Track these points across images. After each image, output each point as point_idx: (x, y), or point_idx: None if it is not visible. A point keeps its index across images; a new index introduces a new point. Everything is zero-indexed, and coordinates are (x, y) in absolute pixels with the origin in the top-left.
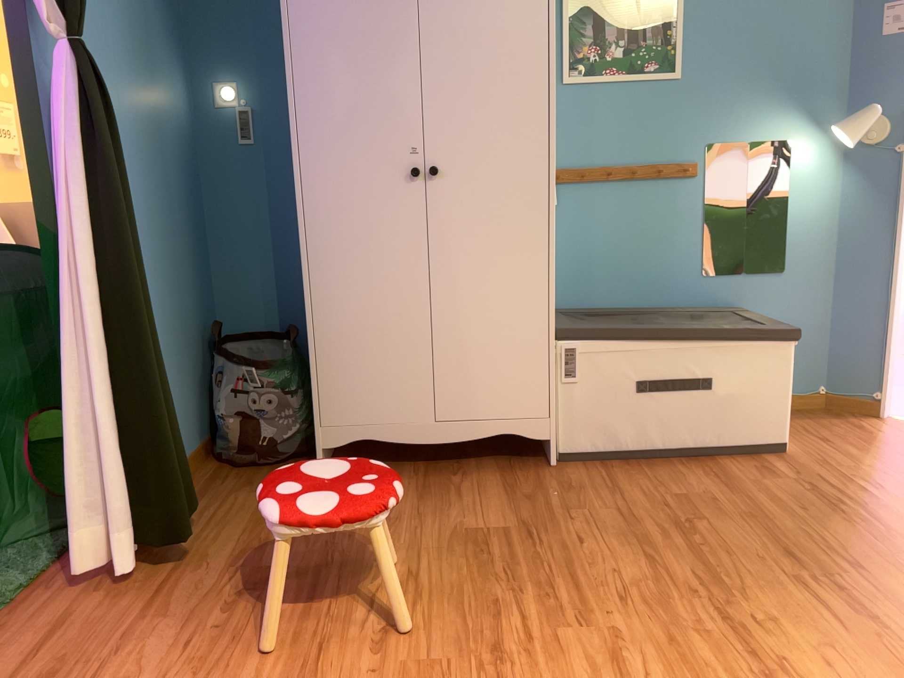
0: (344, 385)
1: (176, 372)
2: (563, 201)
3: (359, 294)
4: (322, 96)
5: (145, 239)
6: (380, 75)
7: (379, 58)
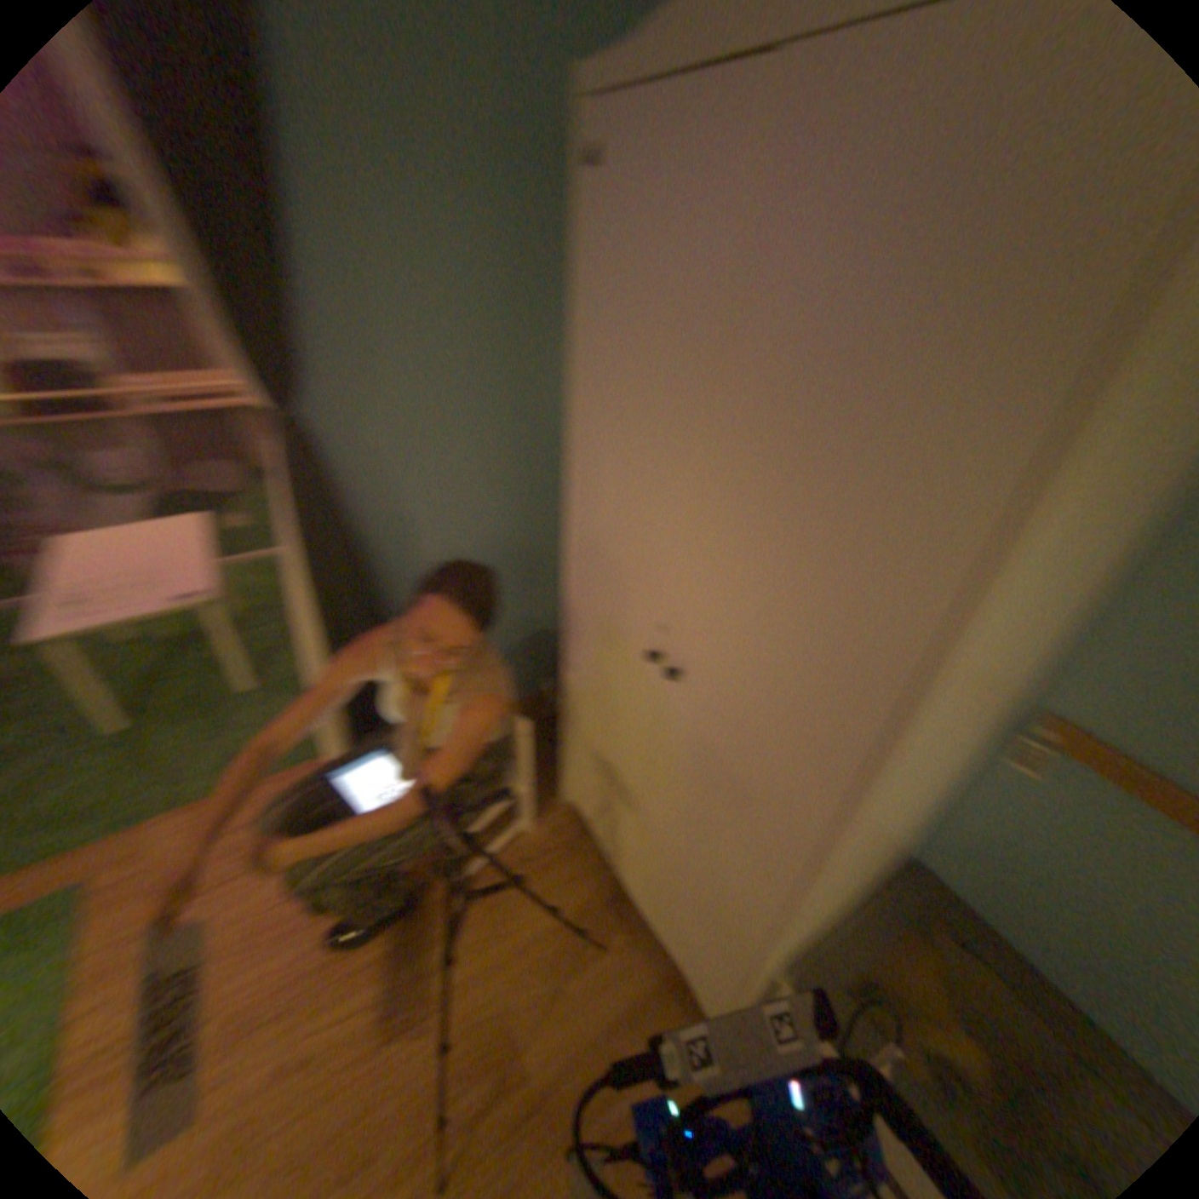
0: (579, 774)
1: (518, 644)
2: (1060, 788)
3: (597, 721)
4: (594, 492)
5: (483, 545)
6: (651, 504)
7: (654, 476)
